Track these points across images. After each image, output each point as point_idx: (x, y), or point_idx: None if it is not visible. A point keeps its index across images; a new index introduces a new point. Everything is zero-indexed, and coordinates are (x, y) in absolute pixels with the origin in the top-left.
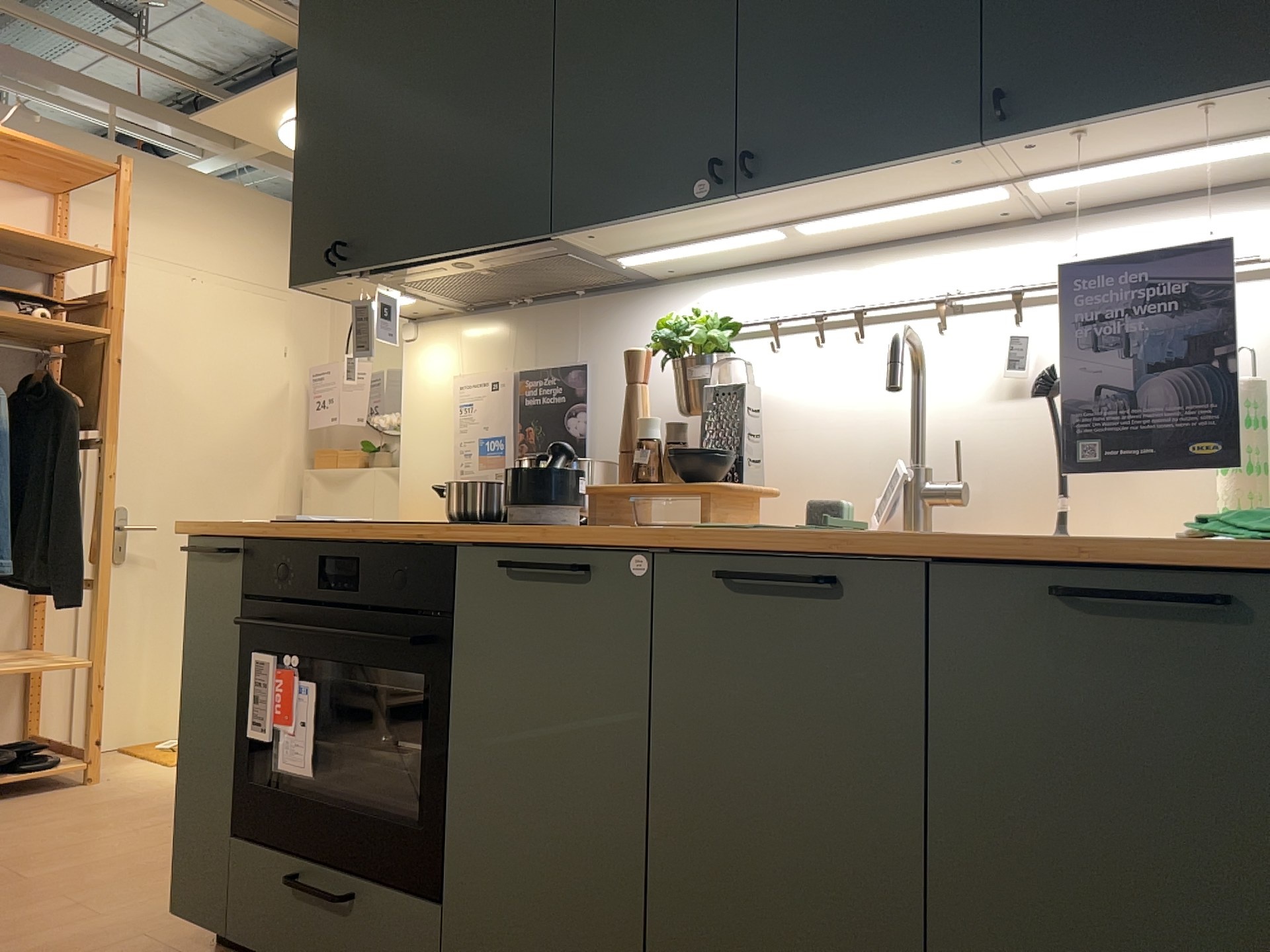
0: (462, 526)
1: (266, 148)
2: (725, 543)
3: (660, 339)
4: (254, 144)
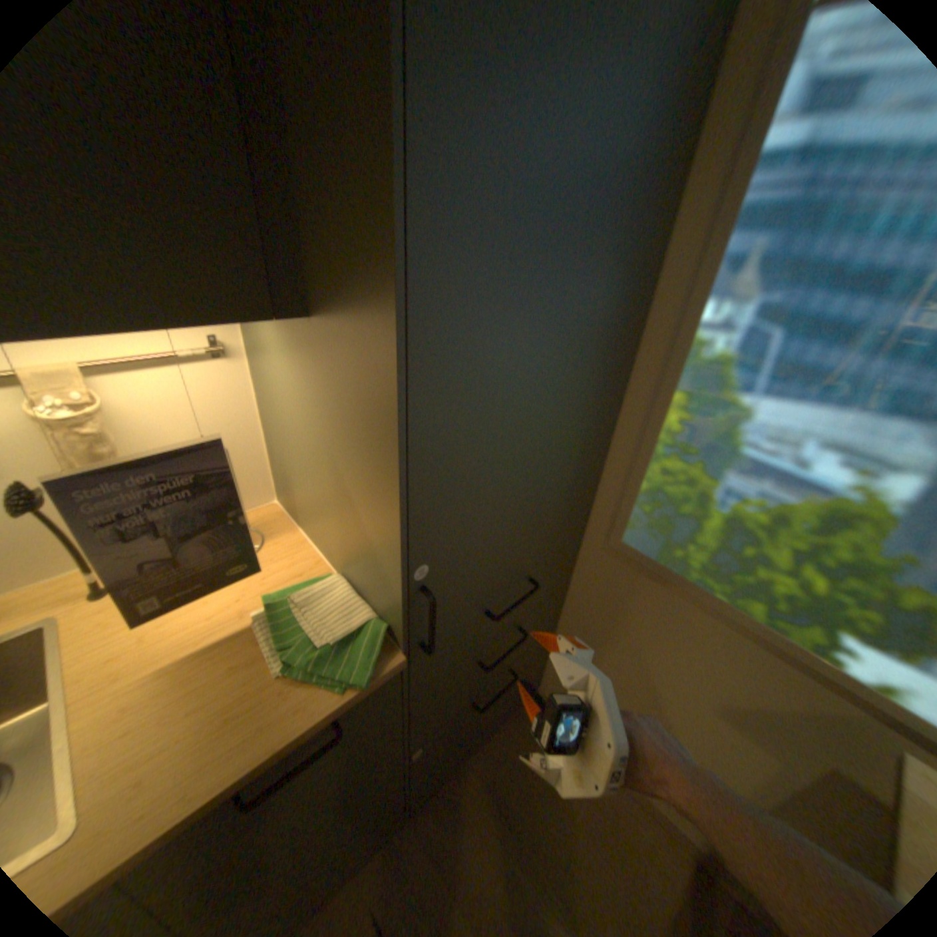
0: None
1: None
2: None
3: None
4: None
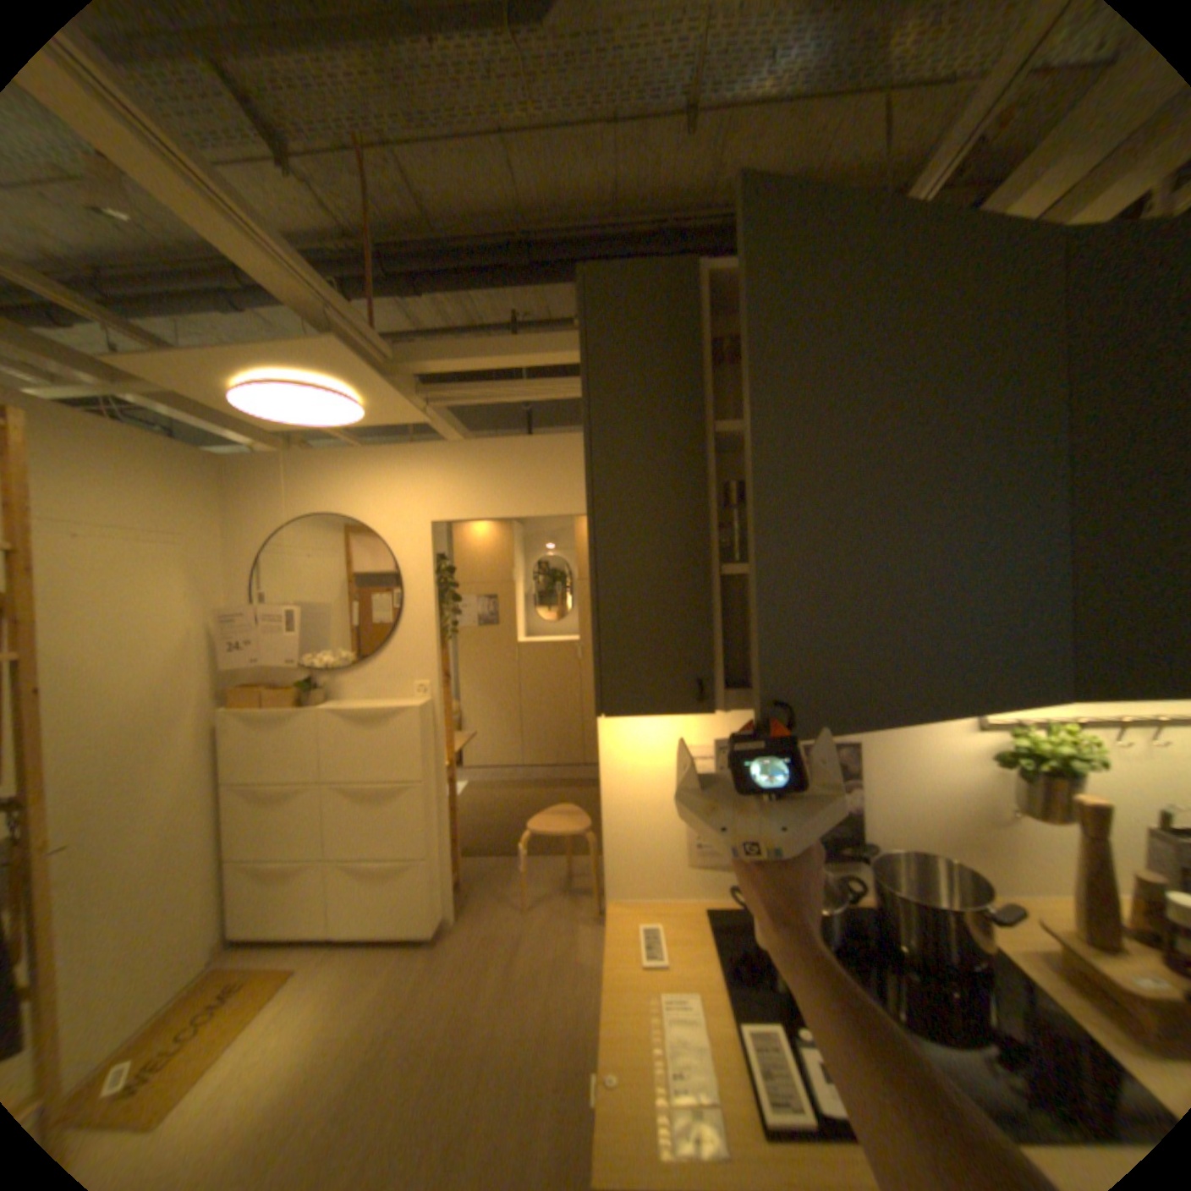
0: None
1: (186, 395)
2: None
3: (1050, 763)
4: (173, 390)
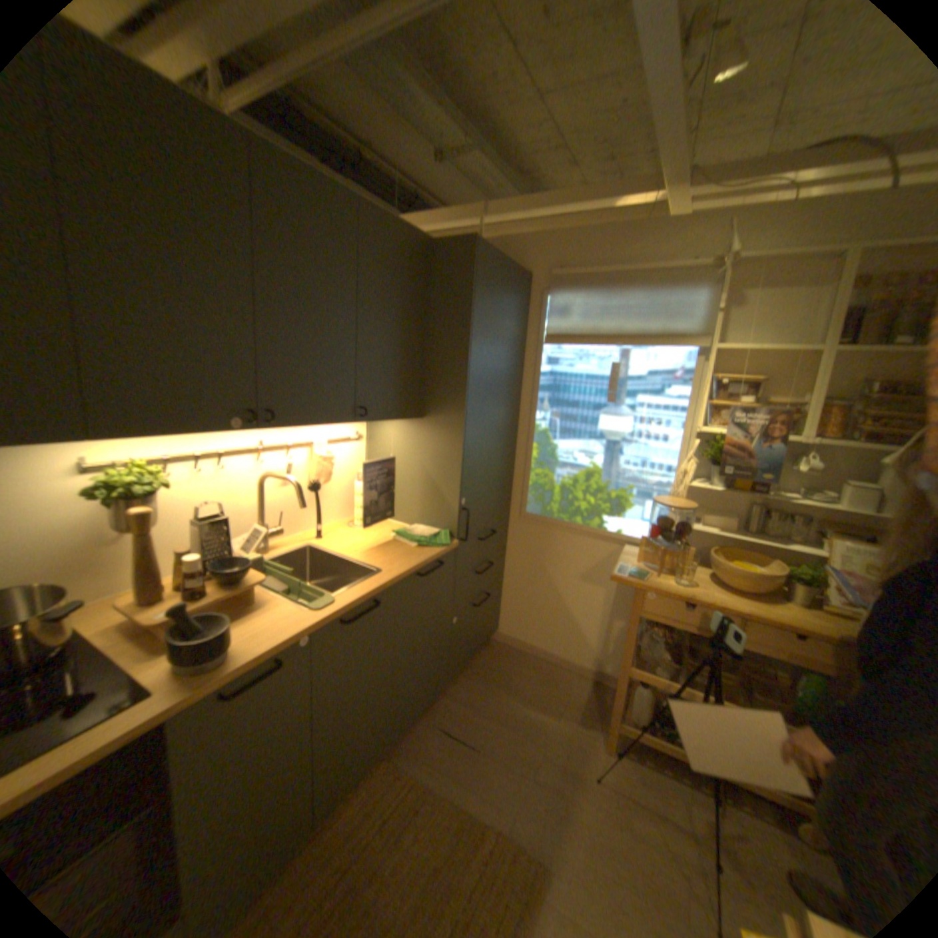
0: (141, 706)
1: None
2: (345, 611)
3: (120, 492)
4: None
